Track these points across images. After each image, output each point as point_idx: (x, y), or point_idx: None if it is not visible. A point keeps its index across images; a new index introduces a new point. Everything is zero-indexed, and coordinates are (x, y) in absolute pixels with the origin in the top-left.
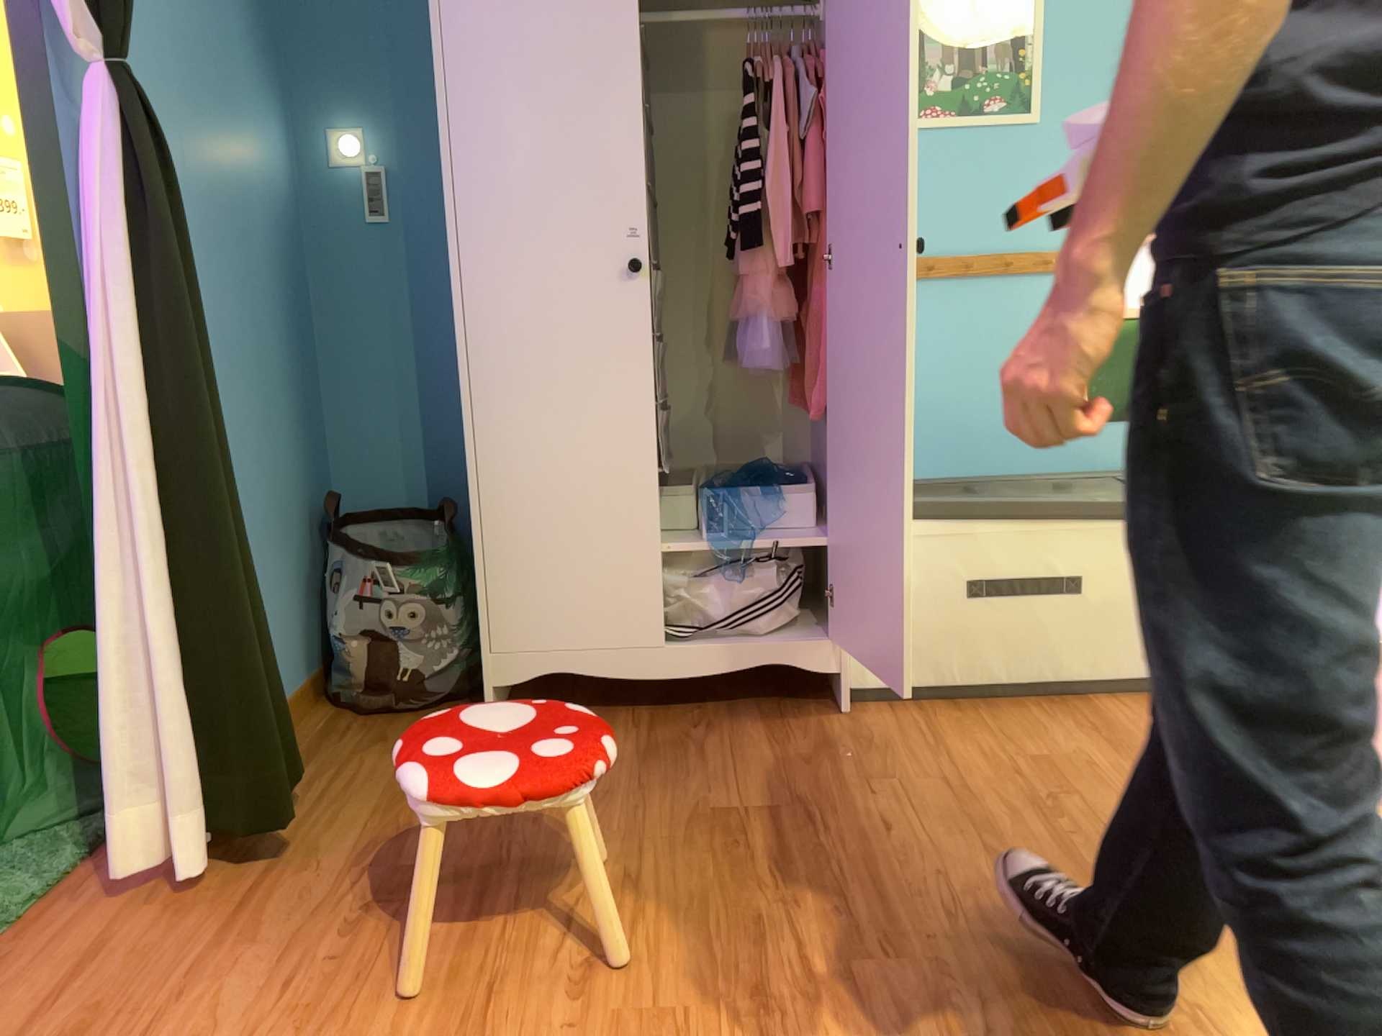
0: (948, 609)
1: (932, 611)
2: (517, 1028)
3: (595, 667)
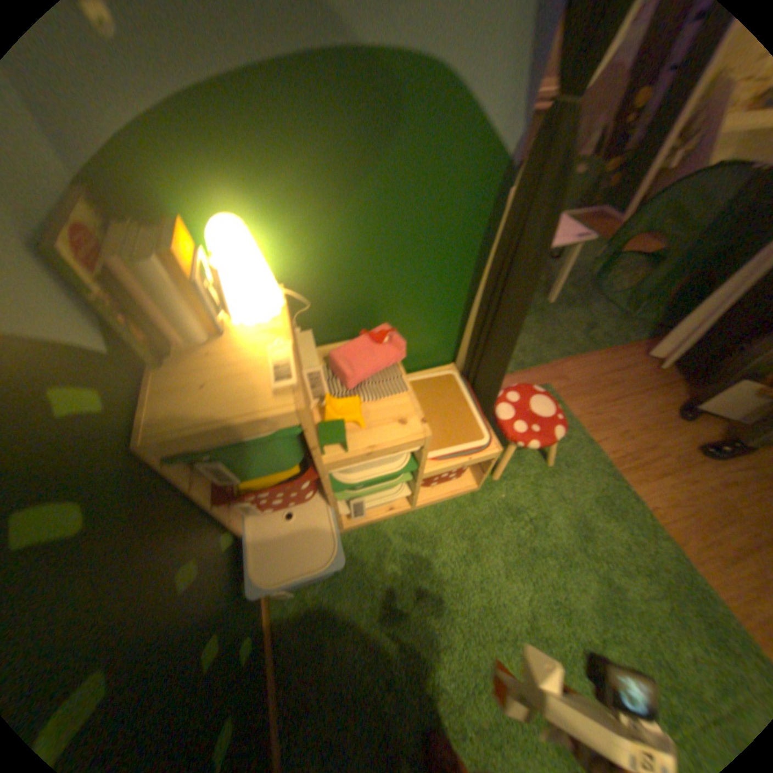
0: None
1: None
2: (705, 483)
3: None
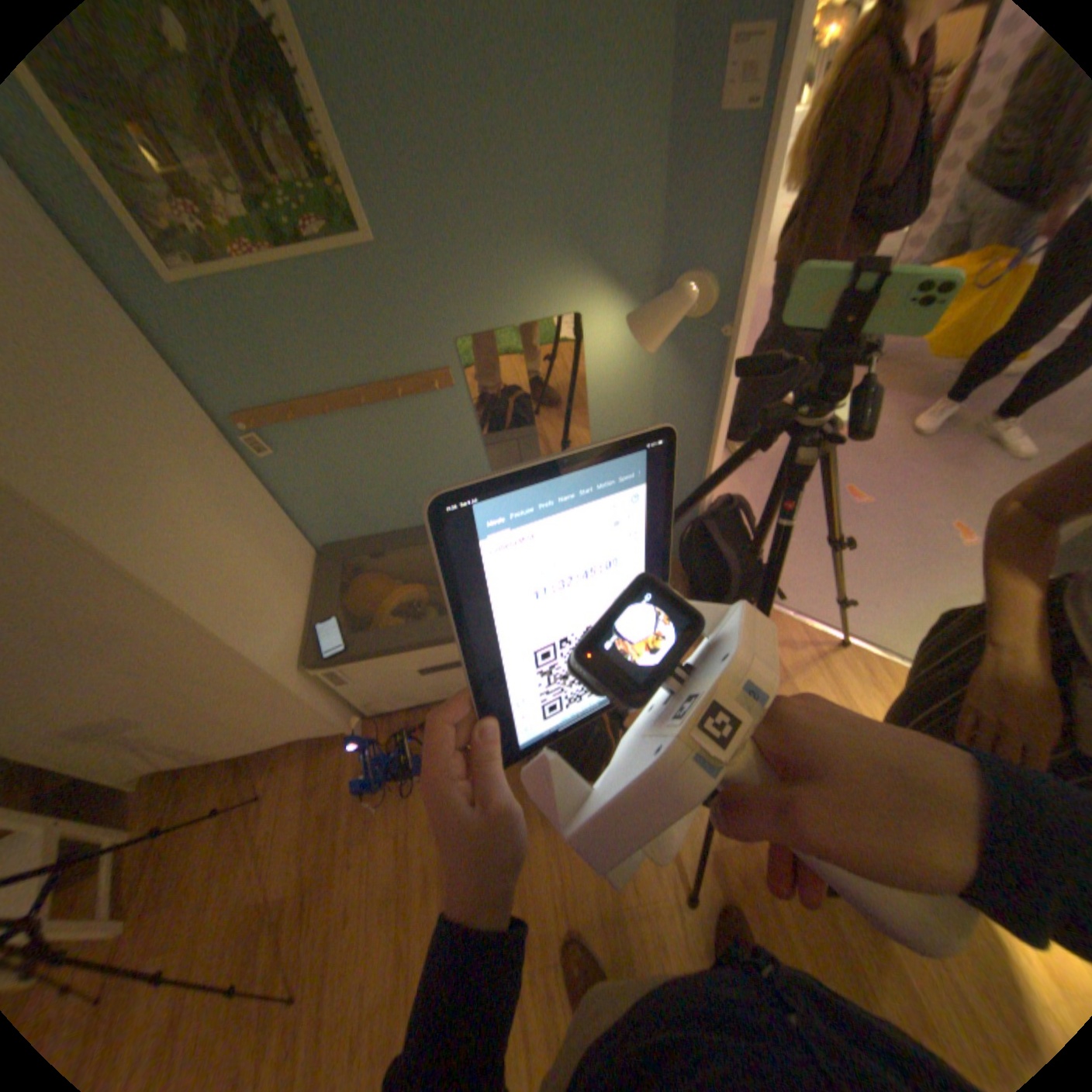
0: (408, 685)
1: (397, 688)
2: None
3: (181, 764)
